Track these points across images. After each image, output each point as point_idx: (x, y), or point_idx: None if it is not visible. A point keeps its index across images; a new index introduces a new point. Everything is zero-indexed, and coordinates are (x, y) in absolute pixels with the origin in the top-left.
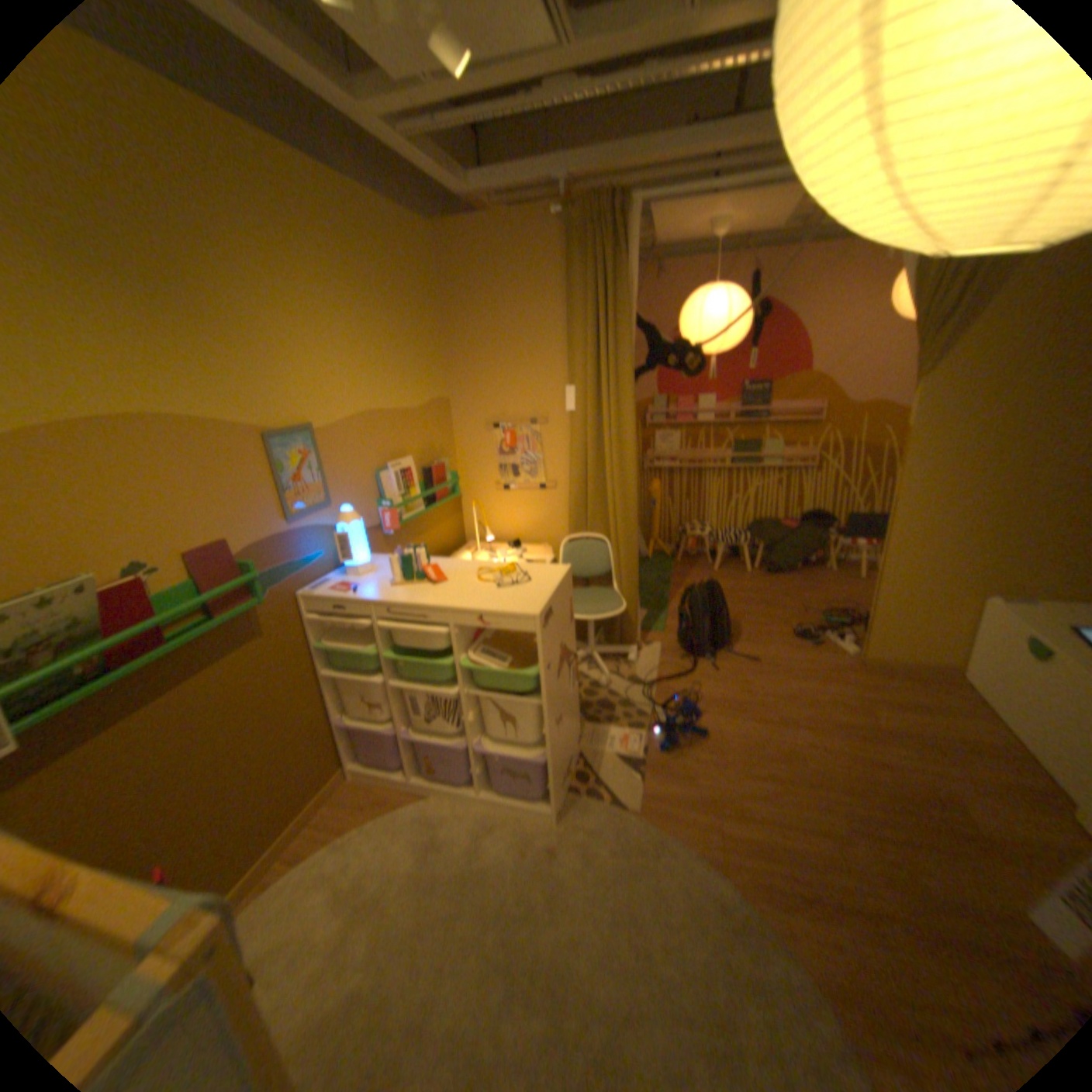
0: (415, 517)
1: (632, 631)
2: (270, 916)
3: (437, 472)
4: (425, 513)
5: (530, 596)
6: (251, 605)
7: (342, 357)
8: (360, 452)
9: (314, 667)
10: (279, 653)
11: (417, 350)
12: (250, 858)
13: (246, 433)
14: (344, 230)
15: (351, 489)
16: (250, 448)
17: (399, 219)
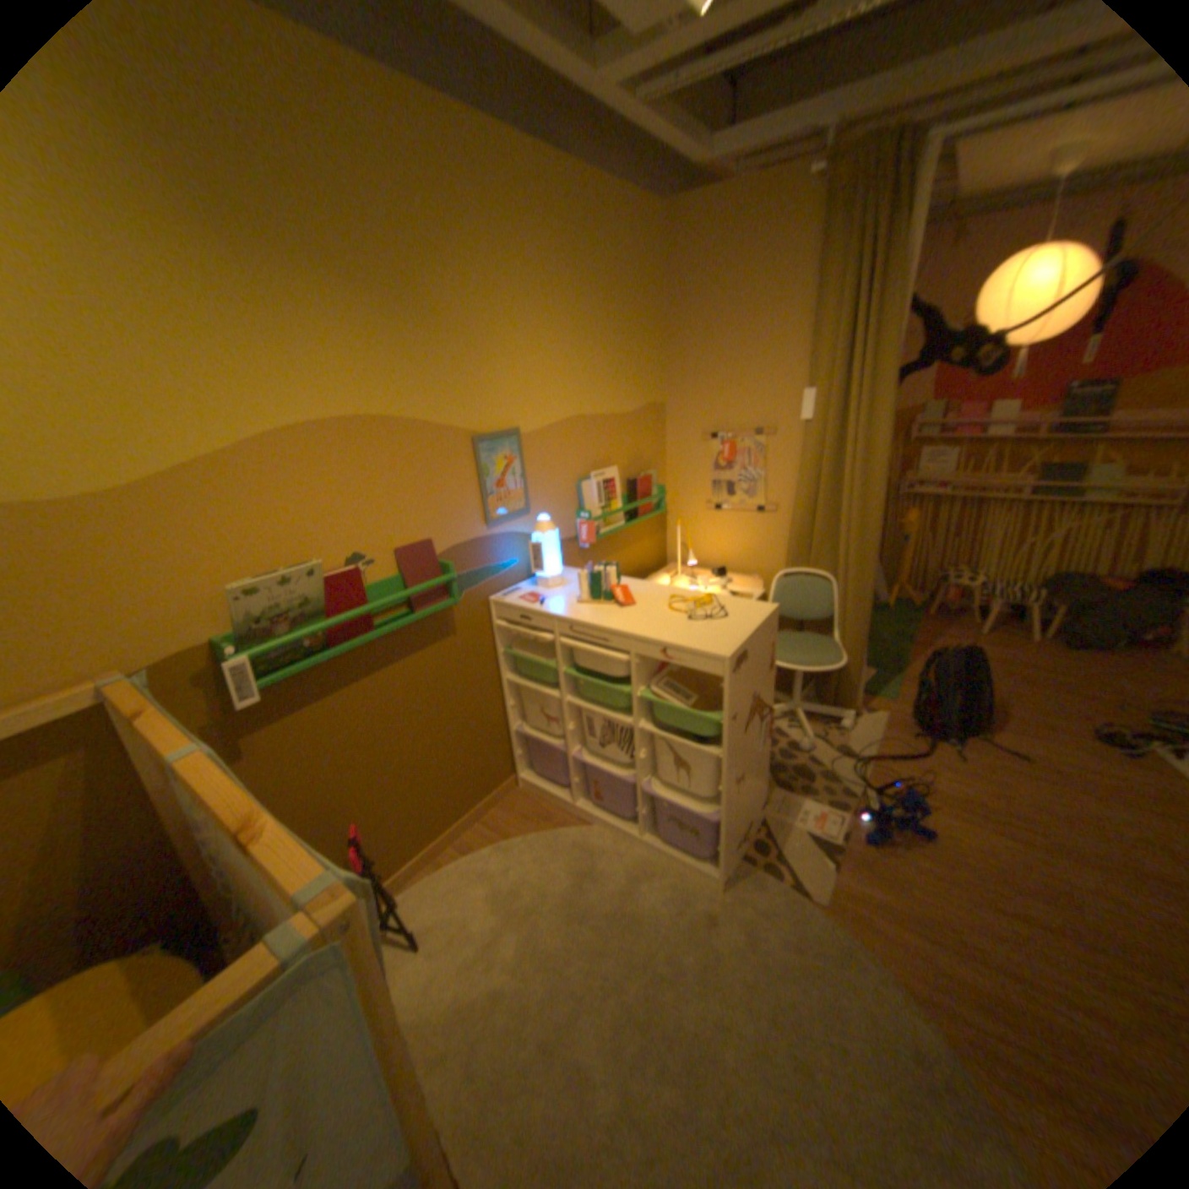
0: (612, 531)
1: (852, 691)
2: (438, 894)
3: (641, 484)
4: (623, 527)
5: (723, 633)
6: (446, 603)
7: (555, 358)
8: (563, 458)
9: (498, 672)
10: (468, 653)
11: (634, 348)
12: (428, 836)
13: (457, 436)
14: (569, 219)
15: (550, 497)
16: (459, 450)
17: (630, 200)
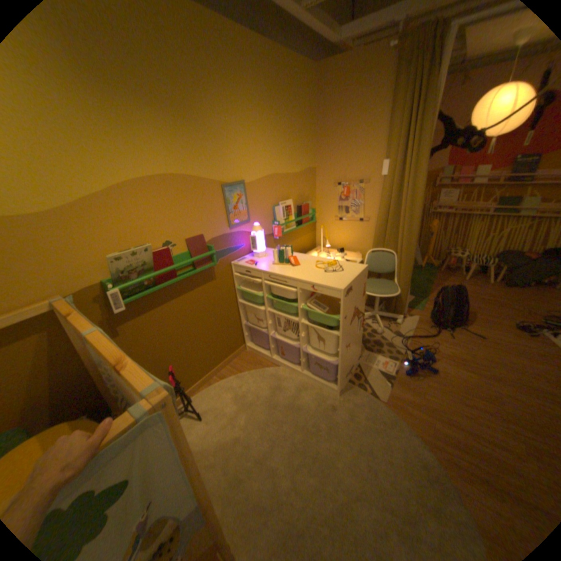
0: (290, 230)
1: (402, 306)
2: (210, 396)
3: (304, 207)
4: (295, 229)
5: (341, 278)
6: (211, 264)
7: (261, 144)
8: (266, 195)
9: (236, 297)
10: (222, 288)
11: (300, 139)
12: (205, 371)
13: (214, 183)
14: (268, 72)
15: (260, 214)
16: (215, 191)
17: (299, 62)
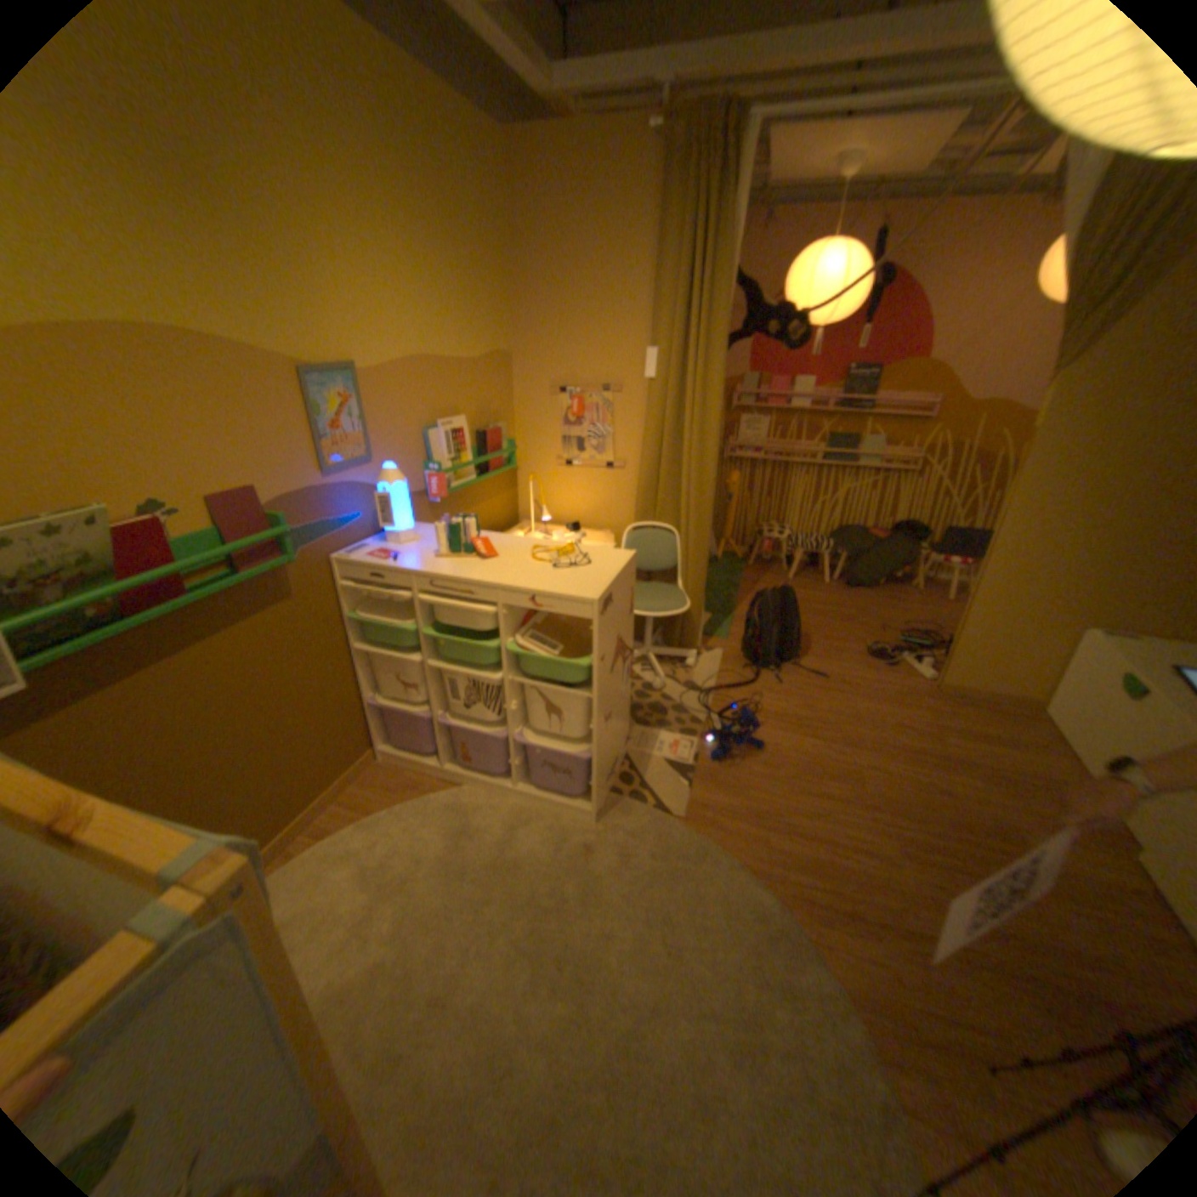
0: (464, 485)
1: (693, 632)
2: (294, 884)
3: (492, 436)
4: (475, 481)
5: (588, 578)
6: (280, 561)
7: (391, 285)
8: (406, 402)
9: (346, 638)
10: (309, 618)
11: (477, 288)
12: (275, 826)
13: (278, 363)
14: (399, 123)
15: (395, 445)
16: (282, 382)
17: (466, 118)
